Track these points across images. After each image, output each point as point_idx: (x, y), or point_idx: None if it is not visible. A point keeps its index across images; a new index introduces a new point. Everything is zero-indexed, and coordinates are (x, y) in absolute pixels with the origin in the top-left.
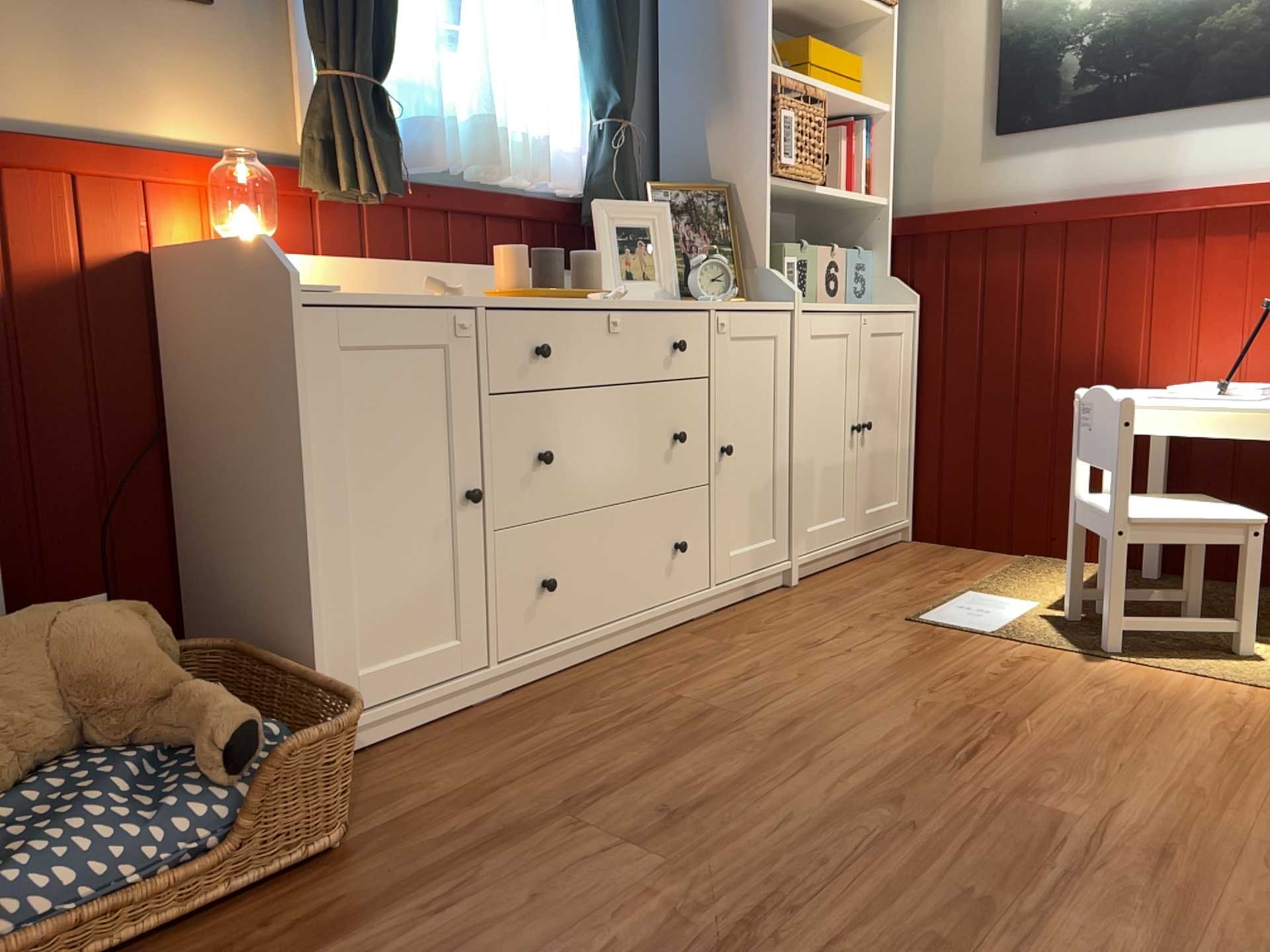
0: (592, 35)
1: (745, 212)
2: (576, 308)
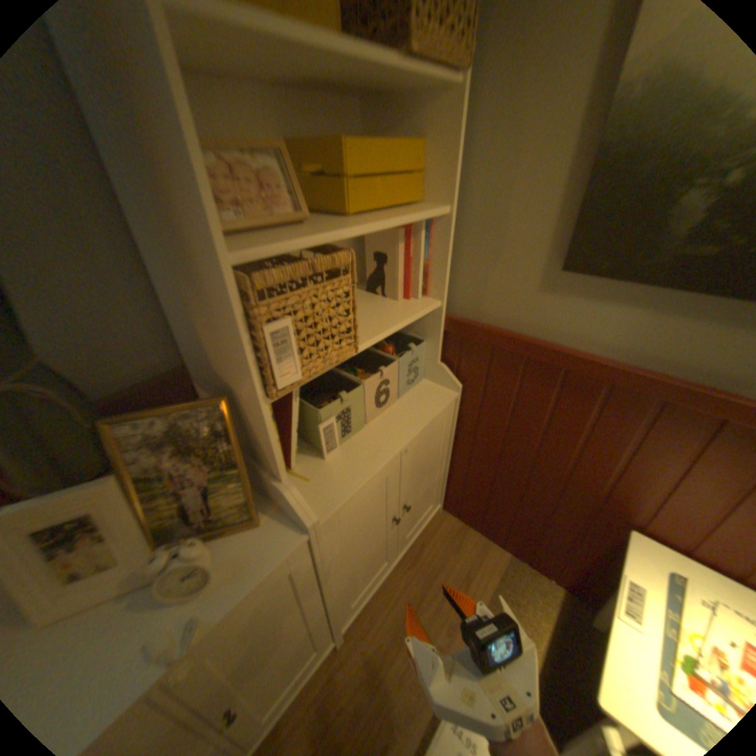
0: None
1: (254, 423)
2: None
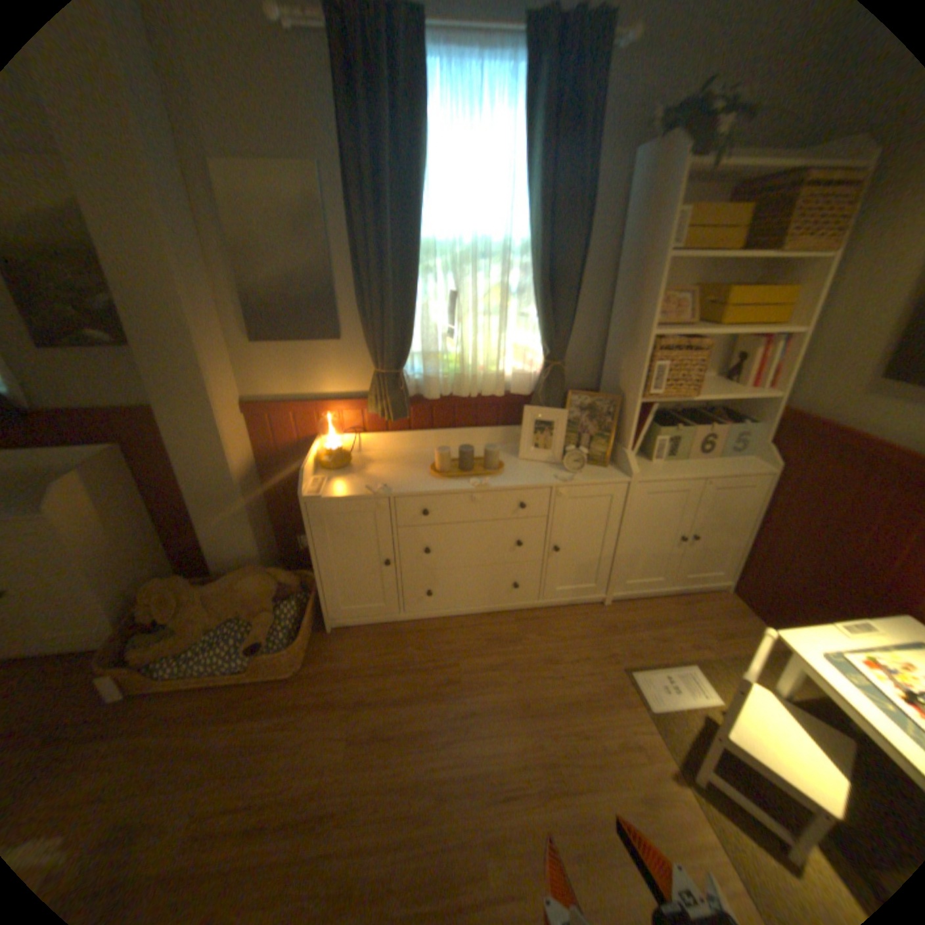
0: (539, 316)
1: (626, 414)
2: (452, 492)
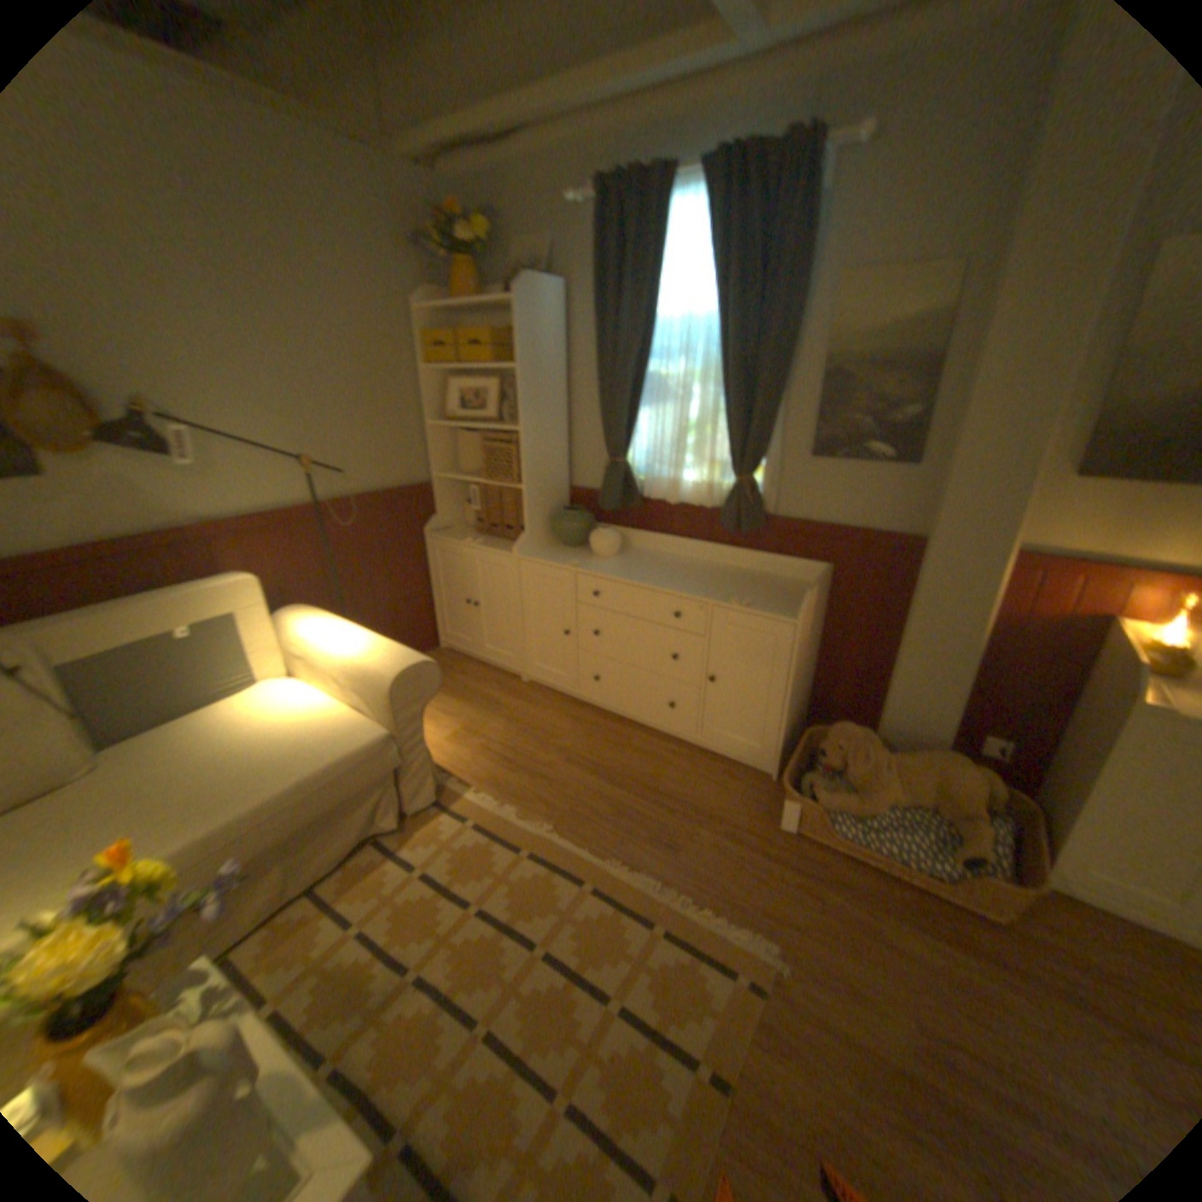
0: None
1: None
2: None
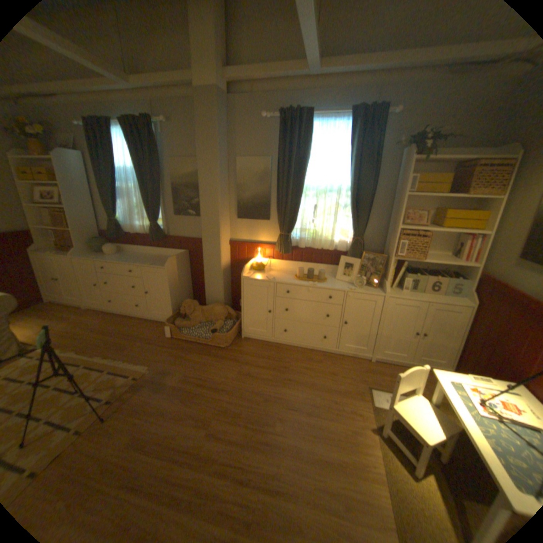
0: (351, 217)
1: (389, 265)
2: (299, 286)
